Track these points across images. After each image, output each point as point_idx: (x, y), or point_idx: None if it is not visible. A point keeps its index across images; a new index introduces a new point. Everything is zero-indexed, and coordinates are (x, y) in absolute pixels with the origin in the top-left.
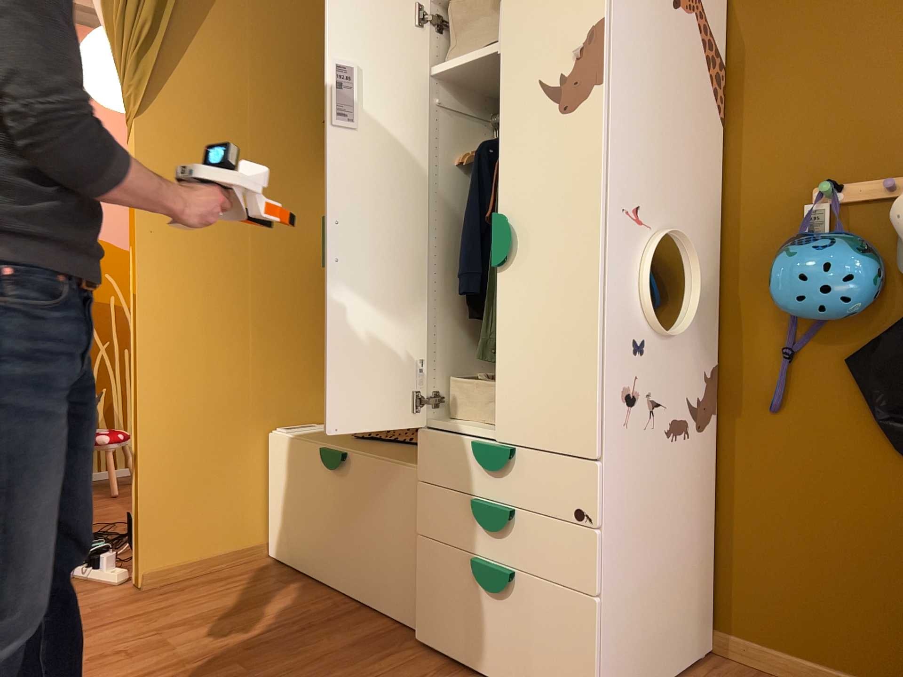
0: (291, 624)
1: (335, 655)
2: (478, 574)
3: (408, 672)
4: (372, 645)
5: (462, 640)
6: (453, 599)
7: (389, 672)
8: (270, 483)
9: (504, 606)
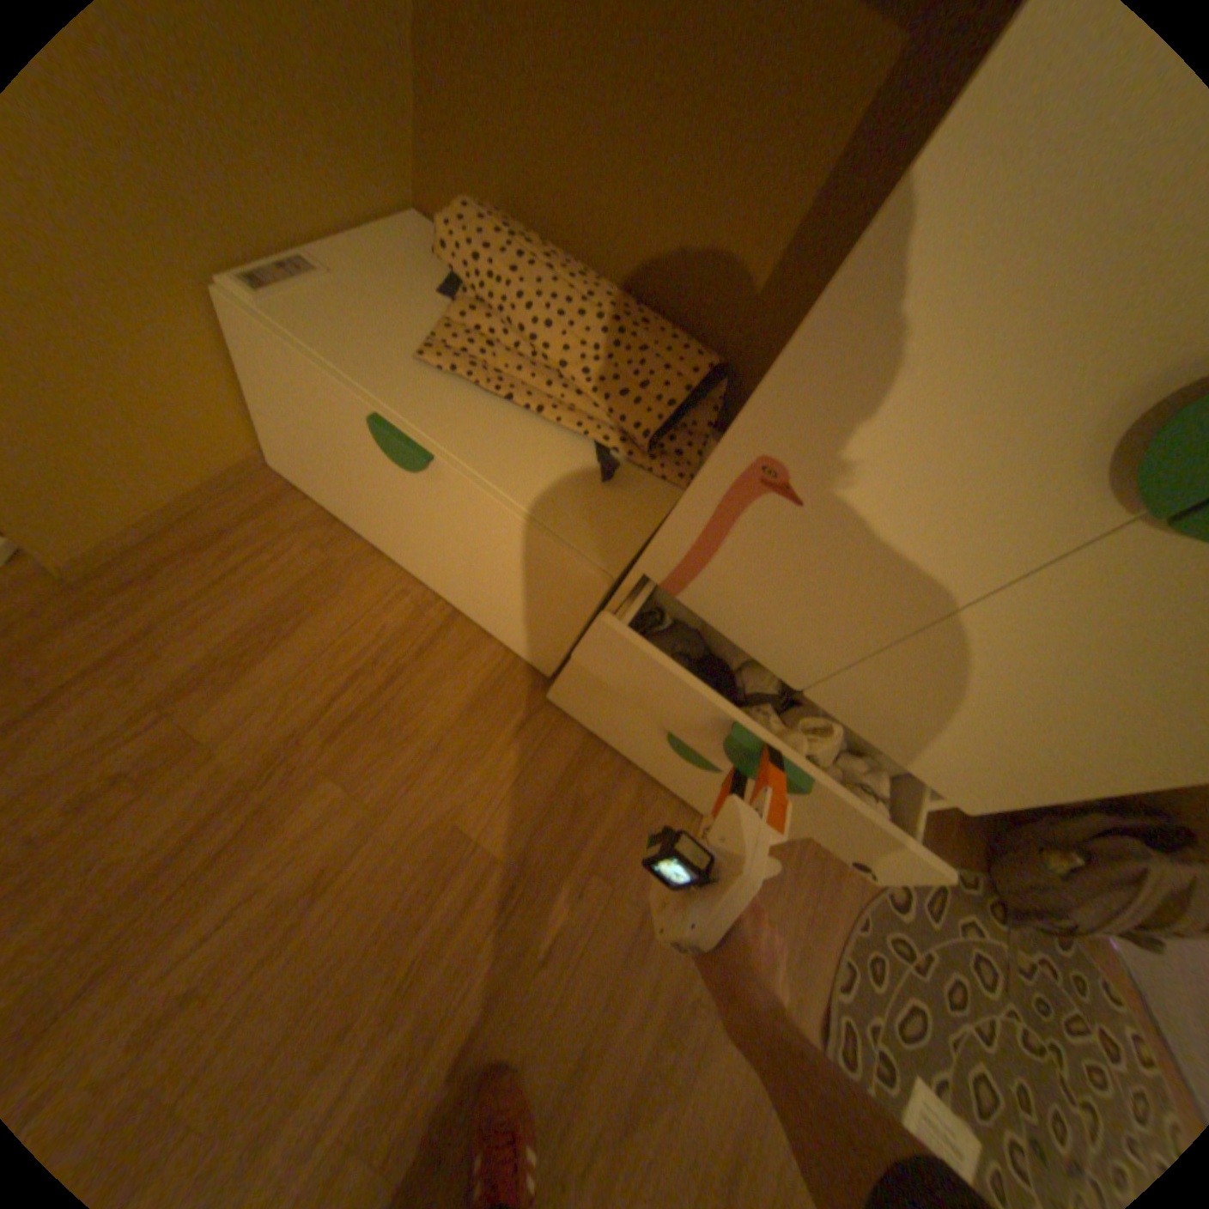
0: (372, 663)
1: (455, 734)
2: (676, 744)
3: (550, 756)
4: (494, 704)
5: (617, 737)
6: (620, 716)
7: (530, 762)
8: (240, 370)
9: (694, 763)
